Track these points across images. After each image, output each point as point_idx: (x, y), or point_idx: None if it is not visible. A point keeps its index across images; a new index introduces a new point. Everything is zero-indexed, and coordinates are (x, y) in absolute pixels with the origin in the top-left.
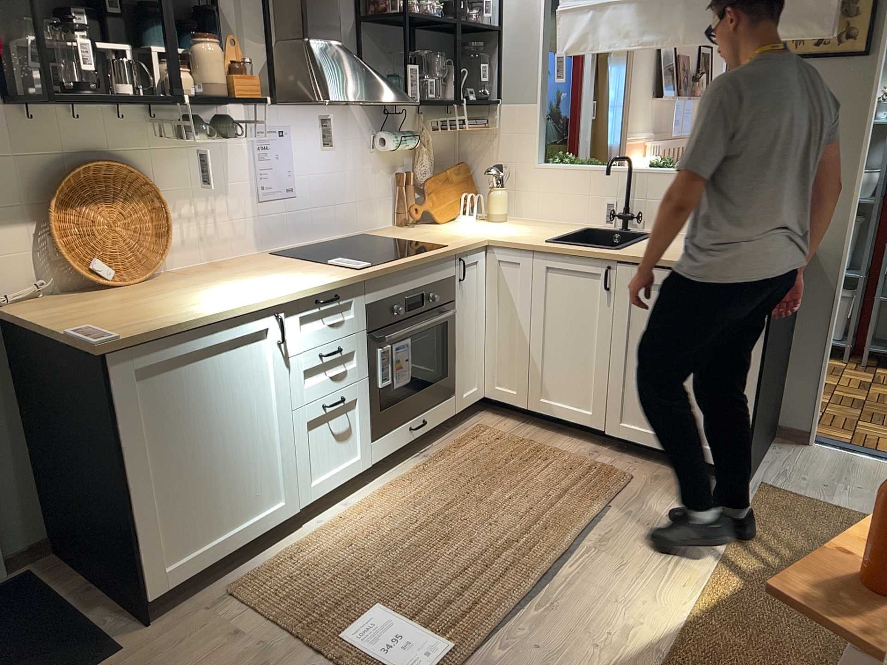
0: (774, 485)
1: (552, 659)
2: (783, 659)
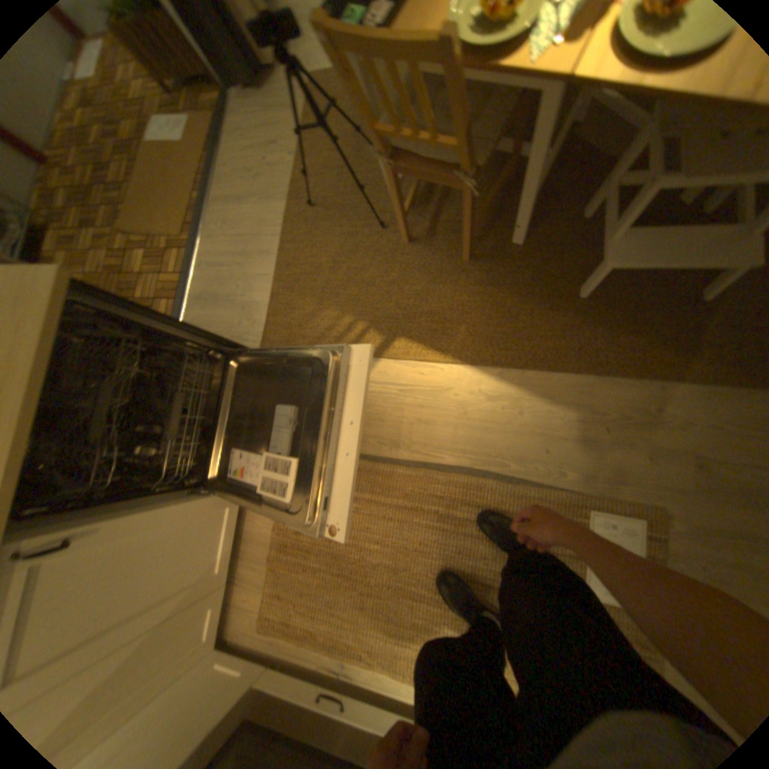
0: (263, 342)
1: (550, 441)
2: (463, 307)
